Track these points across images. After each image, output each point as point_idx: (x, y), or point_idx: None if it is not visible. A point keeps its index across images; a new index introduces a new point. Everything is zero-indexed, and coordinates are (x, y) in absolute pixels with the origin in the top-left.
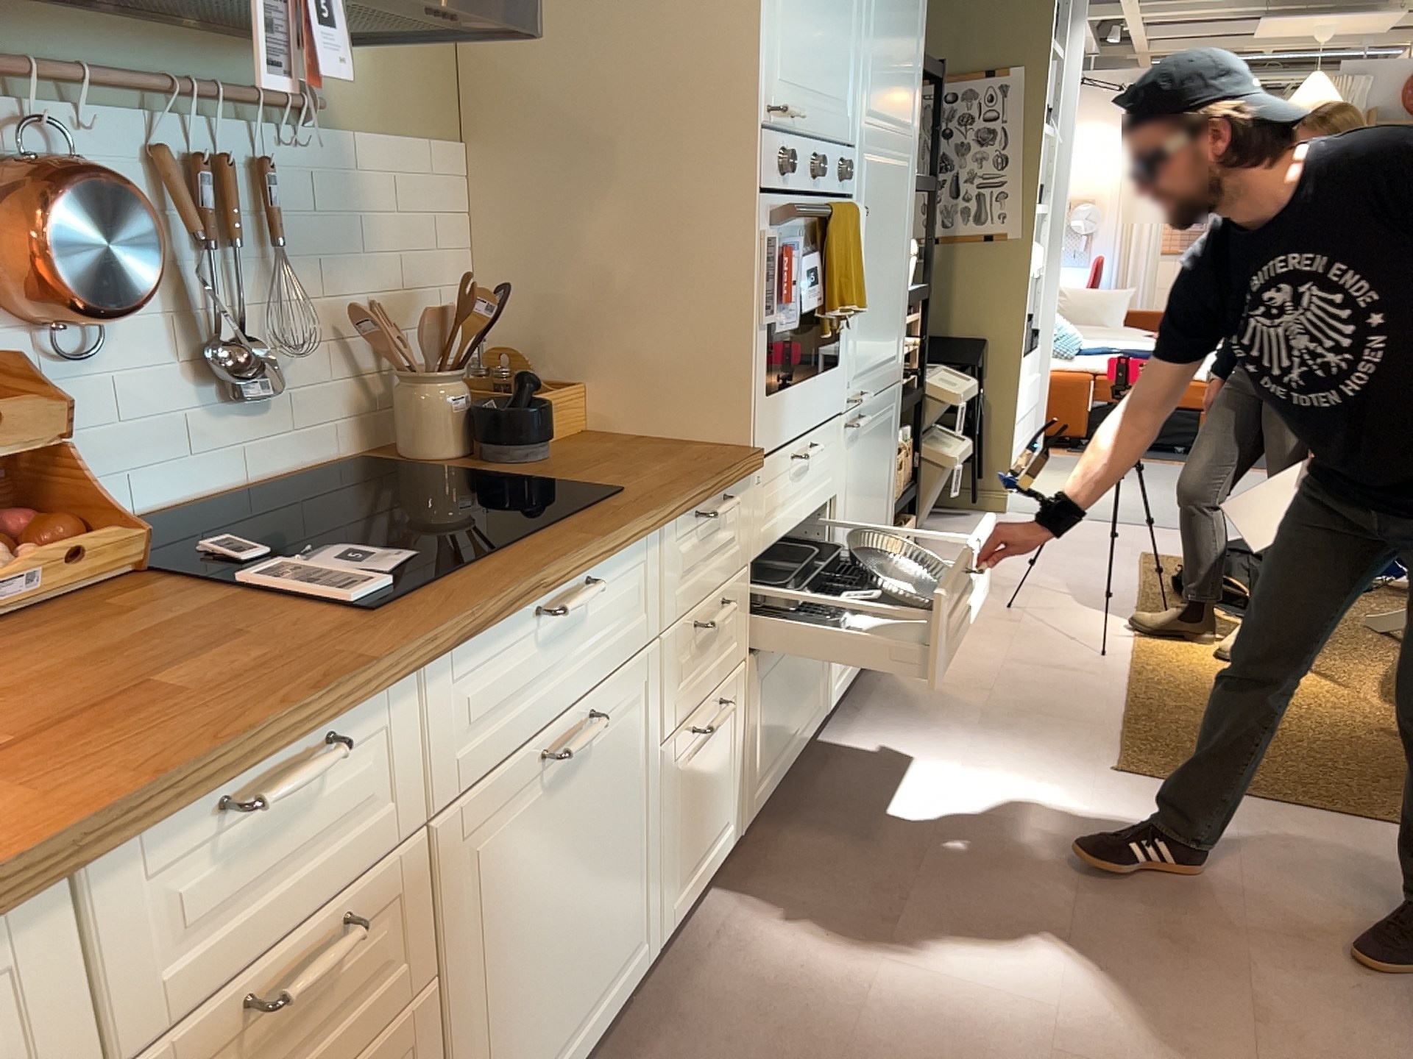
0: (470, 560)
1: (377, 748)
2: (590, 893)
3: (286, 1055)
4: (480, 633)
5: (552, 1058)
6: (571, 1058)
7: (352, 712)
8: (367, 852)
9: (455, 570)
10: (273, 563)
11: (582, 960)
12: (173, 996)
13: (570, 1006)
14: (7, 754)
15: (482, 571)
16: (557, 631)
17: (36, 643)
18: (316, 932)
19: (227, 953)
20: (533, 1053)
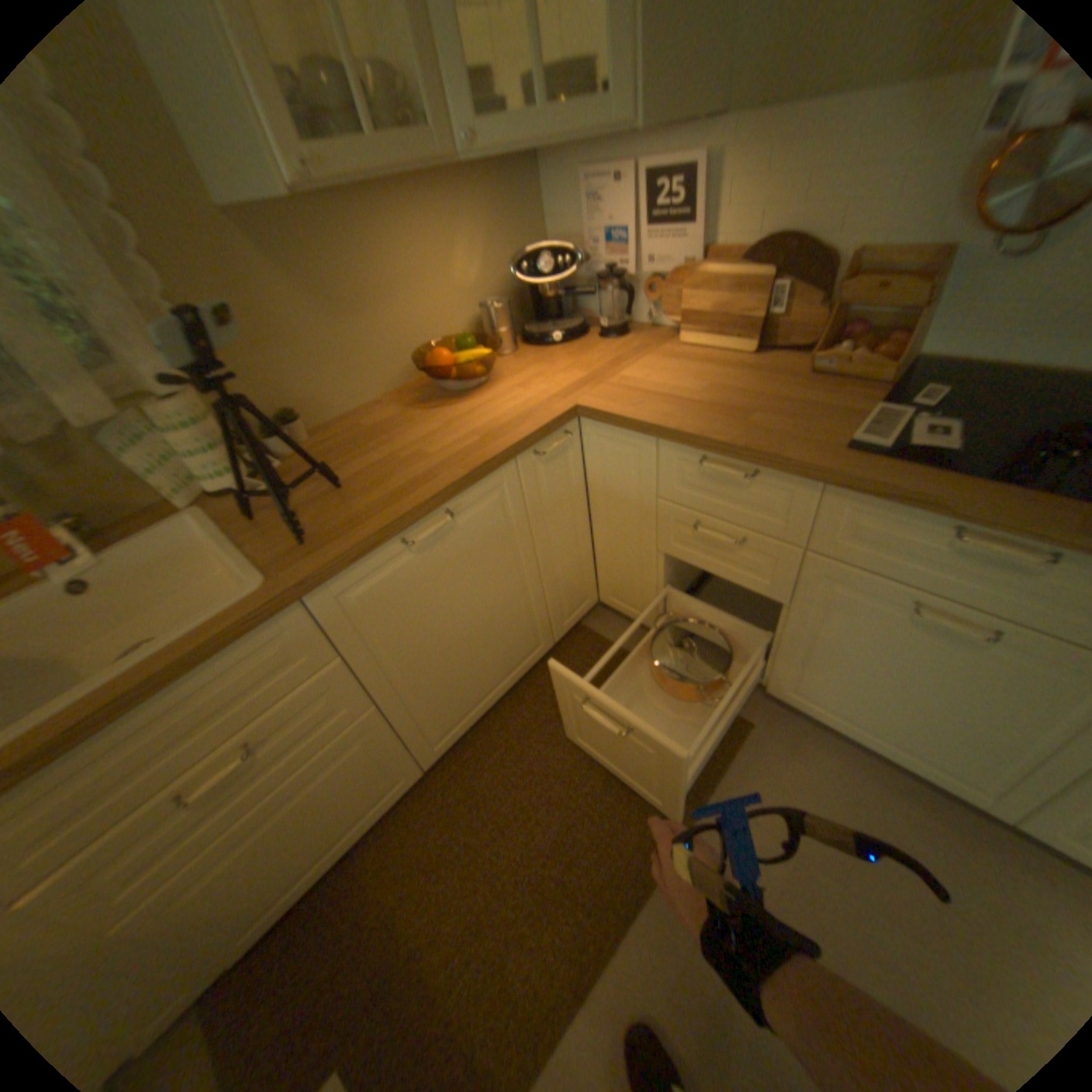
0: (973, 471)
1: (788, 496)
2: (938, 710)
3: (712, 553)
4: (877, 495)
5: (858, 724)
6: (874, 744)
7: (767, 468)
8: (767, 528)
9: (943, 467)
10: (907, 408)
11: (910, 725)
12: (679, 496)
13: (885, 726)
14: (699, 403)
15: (948, 477)
16: (993, 558)
17: (795, 385)
18: (735, 531)
19: (699, 503)
20: (842, 704)
